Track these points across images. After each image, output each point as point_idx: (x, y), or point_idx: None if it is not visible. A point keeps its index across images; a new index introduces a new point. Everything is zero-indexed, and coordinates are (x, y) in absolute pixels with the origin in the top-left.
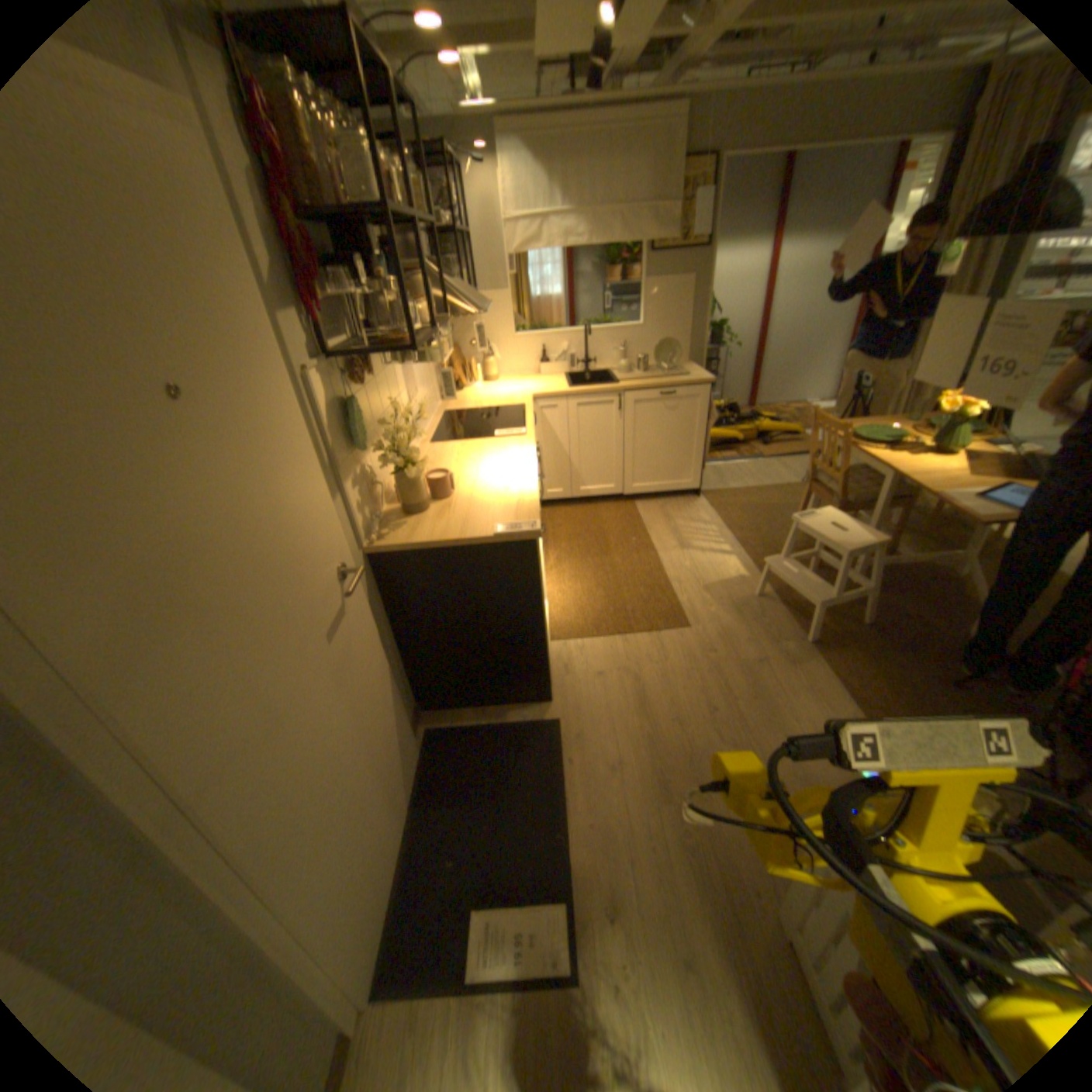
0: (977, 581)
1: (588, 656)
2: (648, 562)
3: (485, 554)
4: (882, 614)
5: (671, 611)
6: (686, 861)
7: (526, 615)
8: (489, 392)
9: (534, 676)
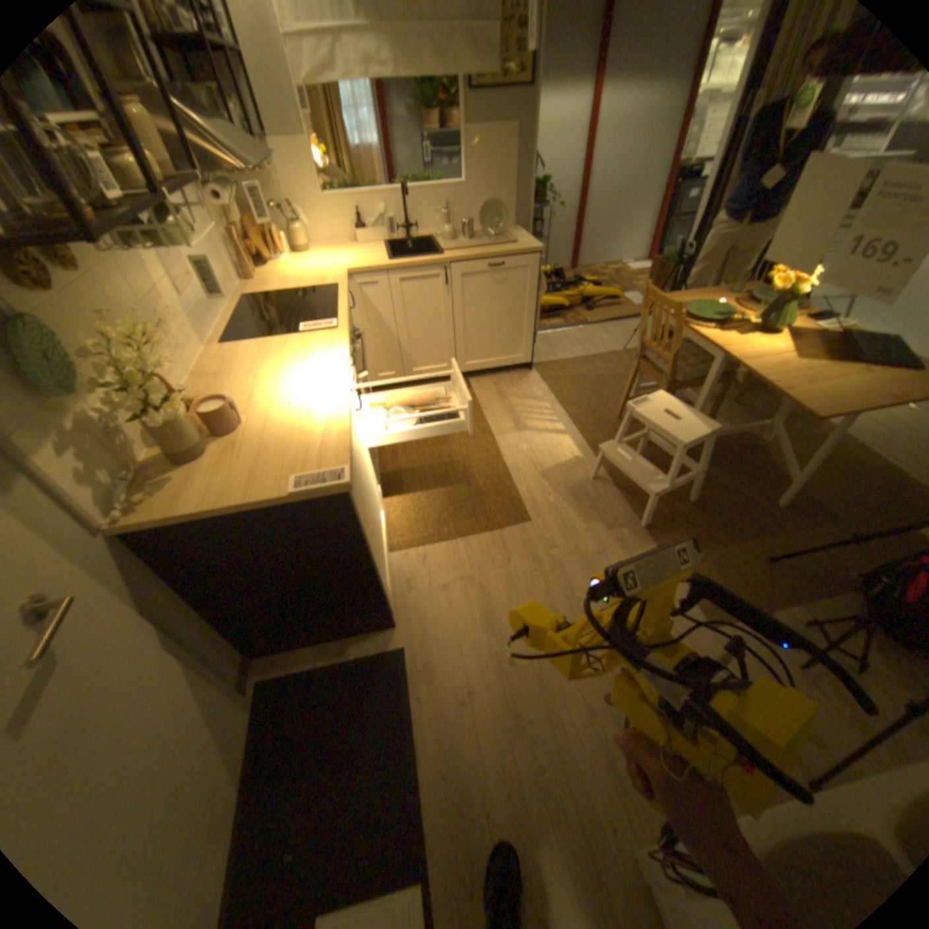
0: (781, 445)
1: (432, 565)
2: (487, 448)
3: (285, 512)
4: (704, 488)
5: (512, 504)
6: (543, 802)
7: (353, 562)
8: (300, 267)
9: (373, 611)
